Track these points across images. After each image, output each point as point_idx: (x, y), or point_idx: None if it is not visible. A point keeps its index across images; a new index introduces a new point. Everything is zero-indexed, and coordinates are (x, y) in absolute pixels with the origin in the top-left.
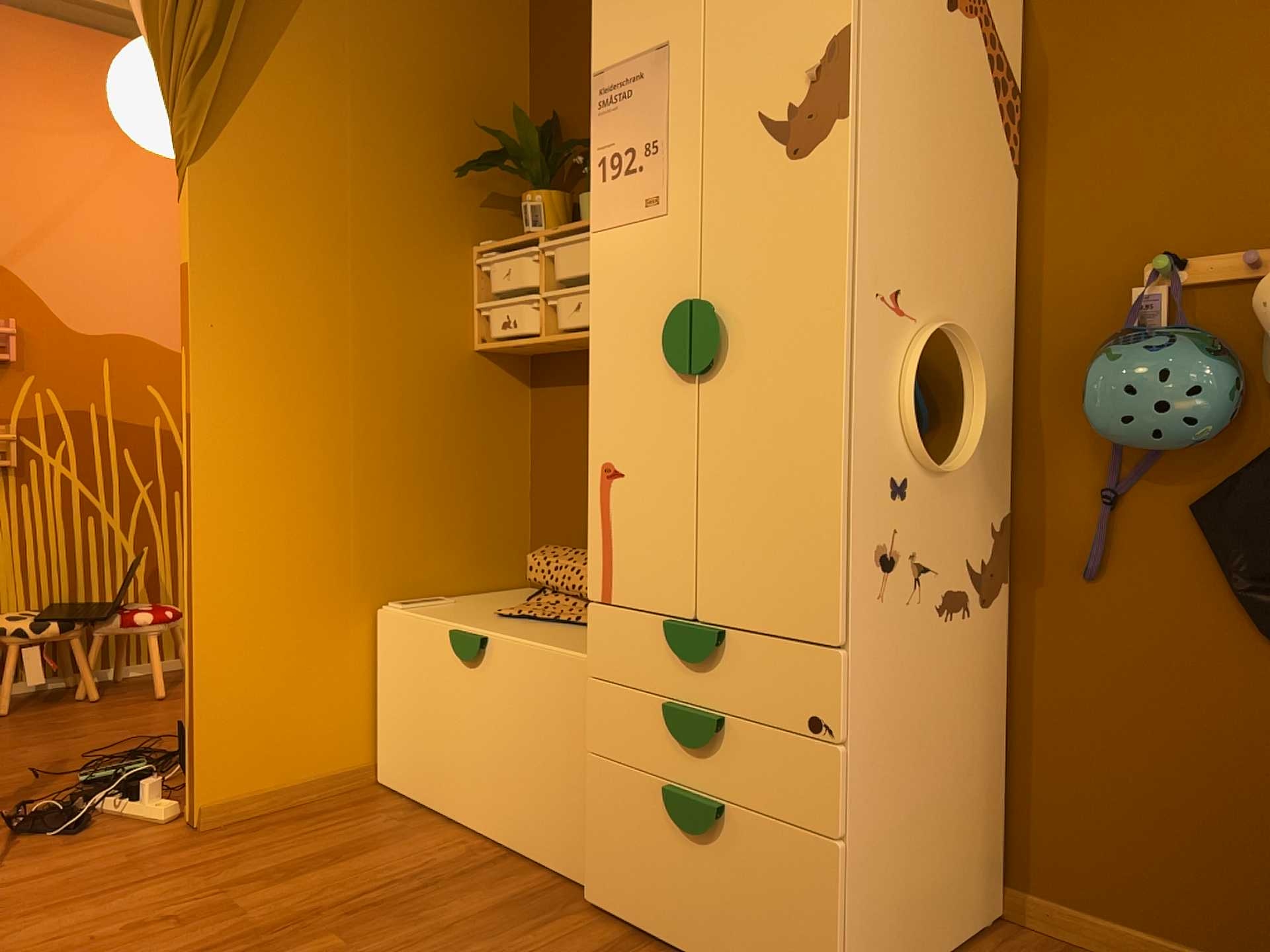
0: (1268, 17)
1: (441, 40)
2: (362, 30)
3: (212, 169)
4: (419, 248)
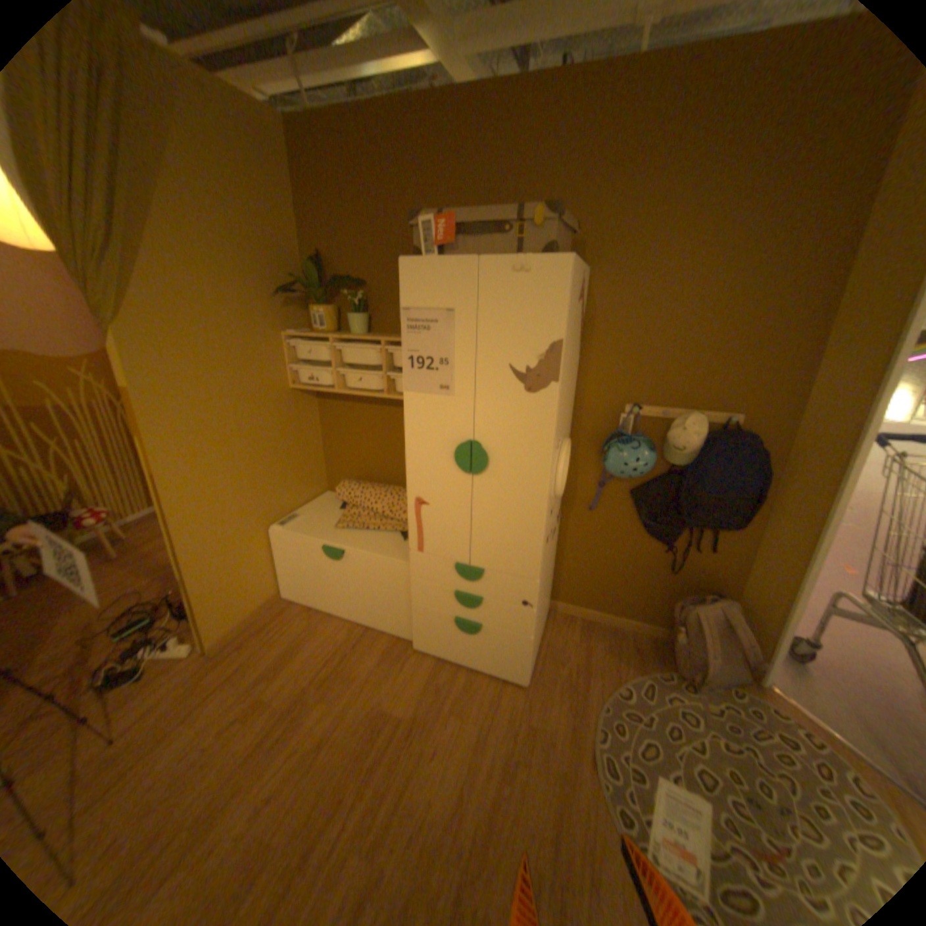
0: (687, 317)
1: (243, 204)
2: (195, 204)
3: (123, 325)
4: (254, 341)
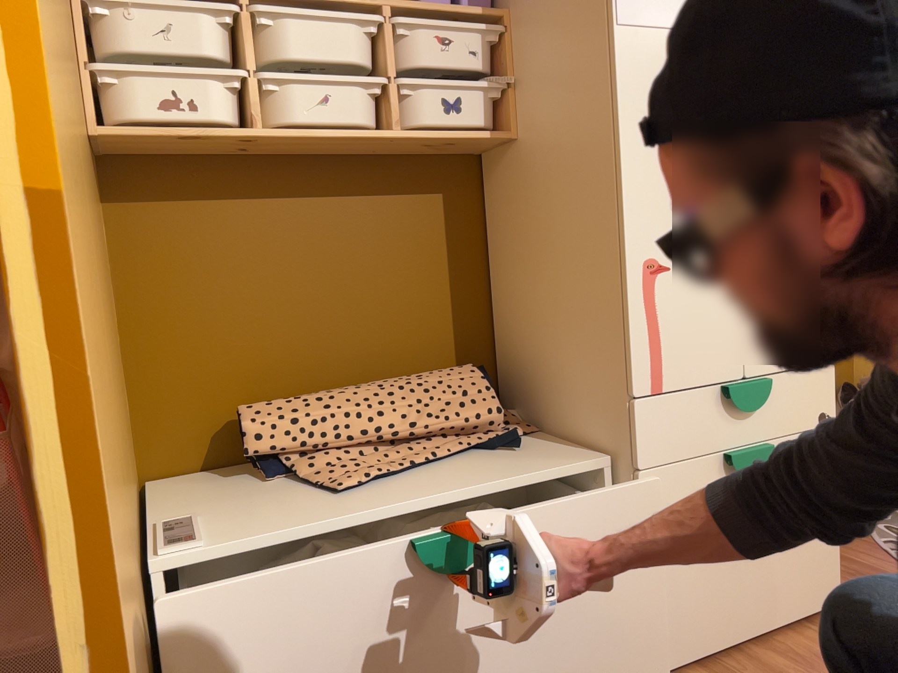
0: None
1: None
2: None
3: None
4: None
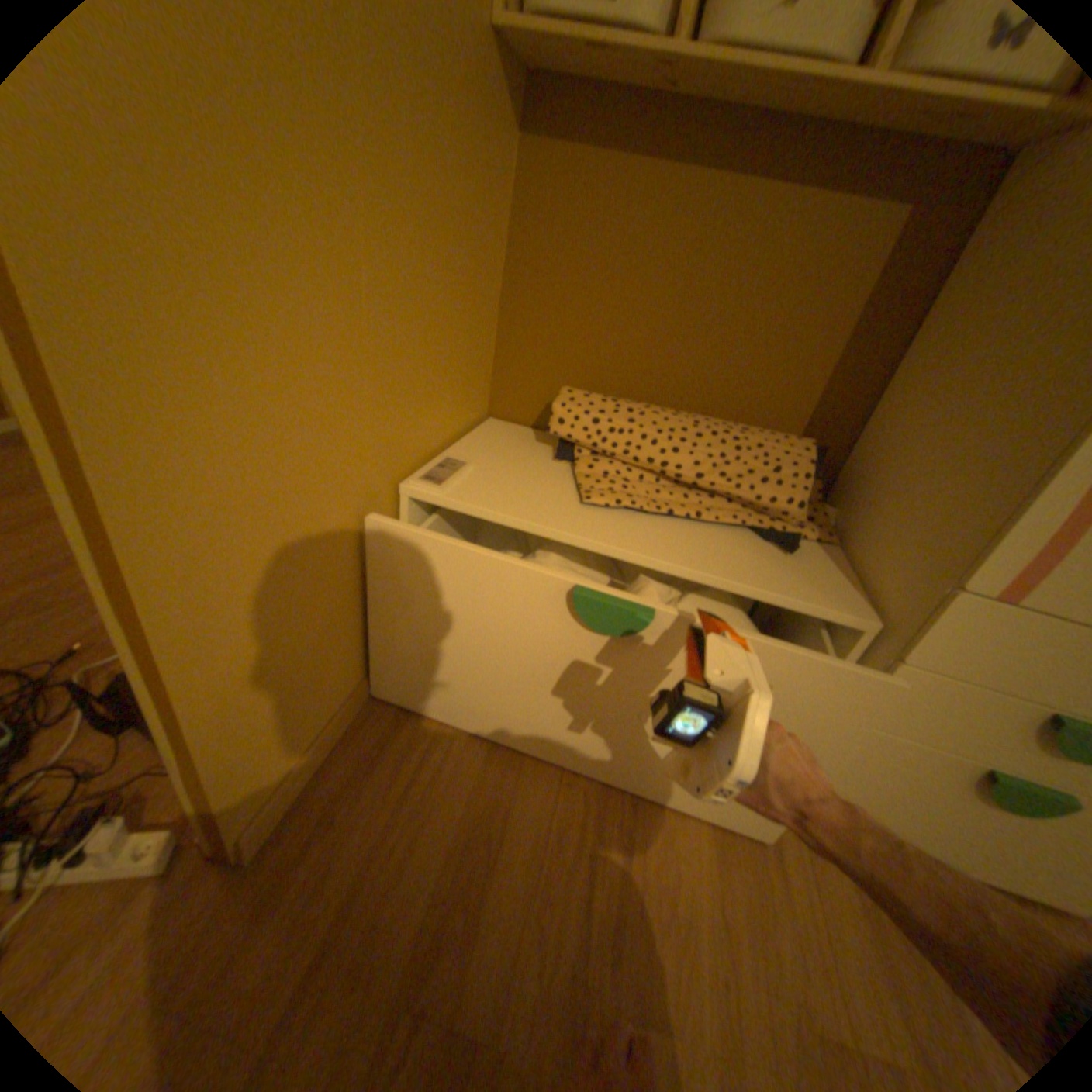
0: None
1: None
2: None
3: None
4: None
